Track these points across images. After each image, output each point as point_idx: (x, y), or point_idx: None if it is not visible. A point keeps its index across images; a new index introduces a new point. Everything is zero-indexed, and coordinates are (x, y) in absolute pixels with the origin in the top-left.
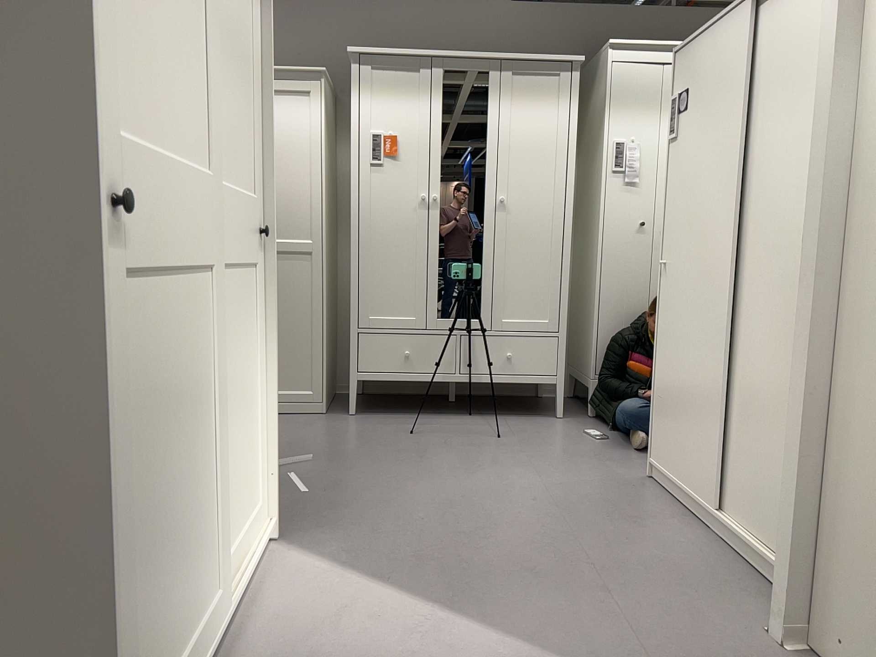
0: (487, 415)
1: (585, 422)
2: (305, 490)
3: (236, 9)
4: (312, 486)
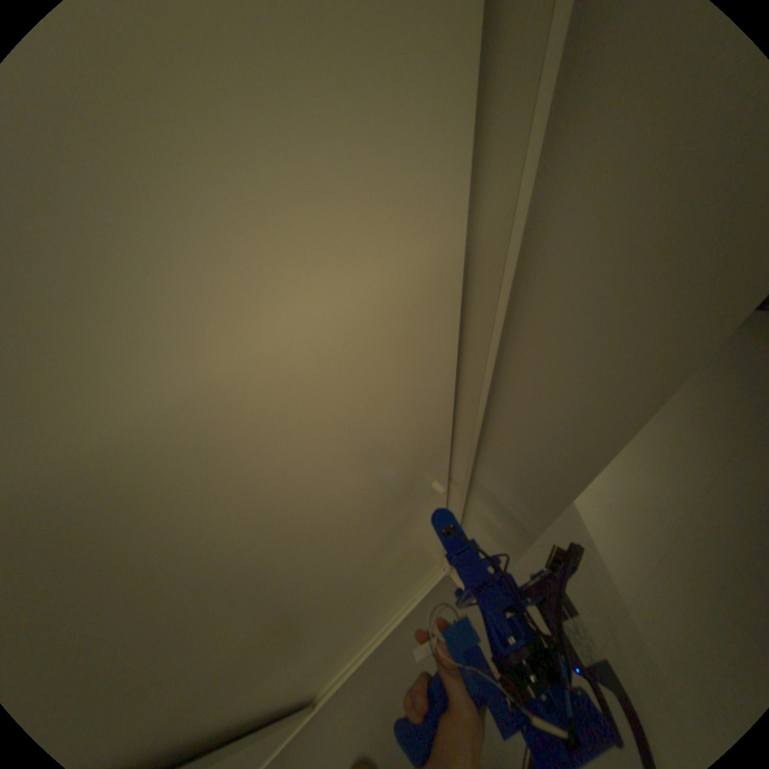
0: None
1: None
2: None
3: None
4: None
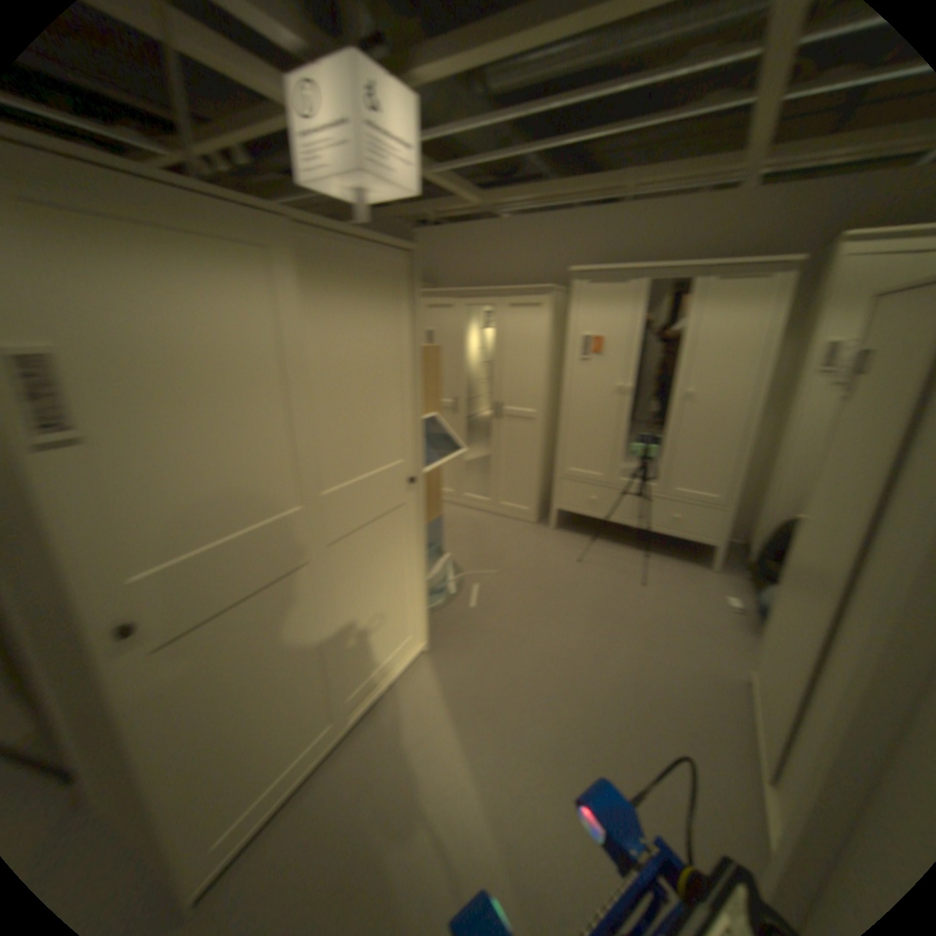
0: (653, 553)
1: (737, 584)
2: (478, 601)
3: (379, 344)
4: (485, 598)
